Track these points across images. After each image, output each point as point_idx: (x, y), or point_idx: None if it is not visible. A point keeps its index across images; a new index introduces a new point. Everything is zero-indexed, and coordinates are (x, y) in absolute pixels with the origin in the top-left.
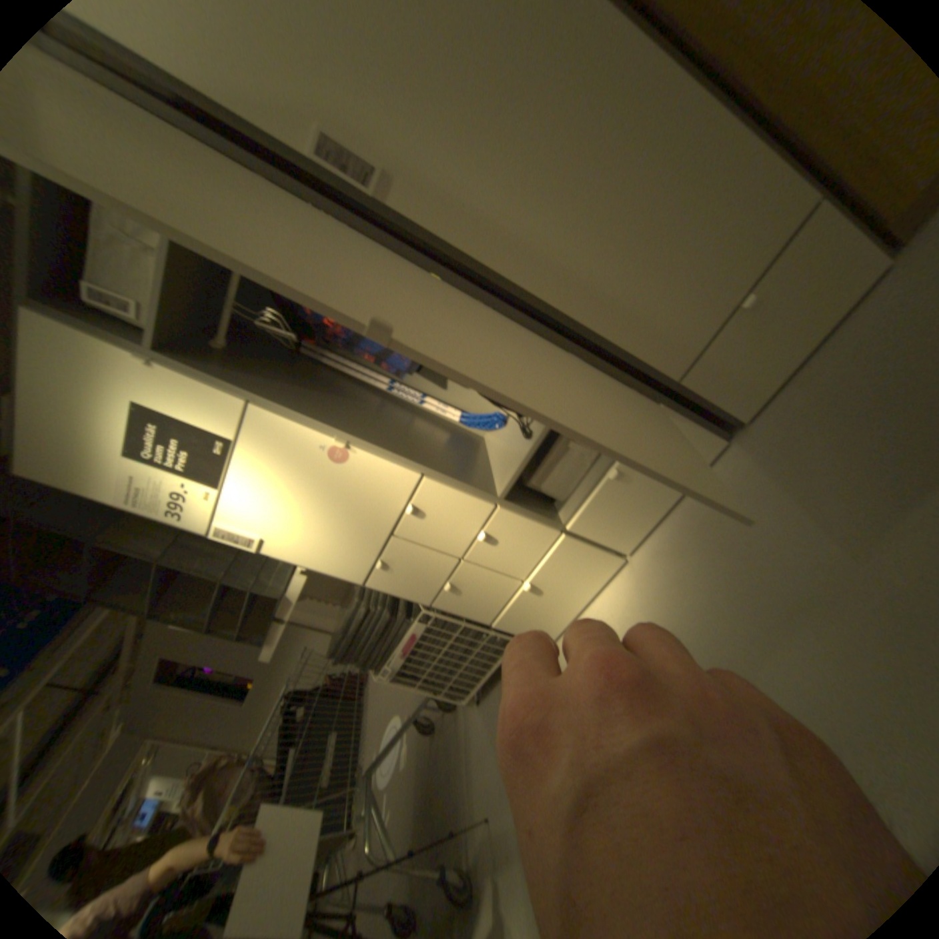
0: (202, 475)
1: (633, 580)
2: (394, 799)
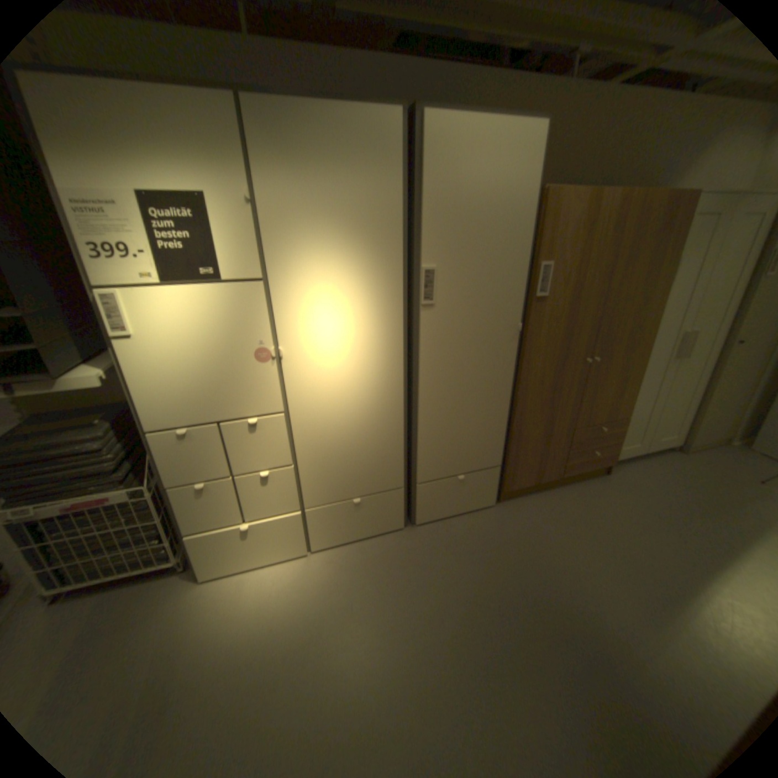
0: (166, 266)
1: (302, 569)
2: None
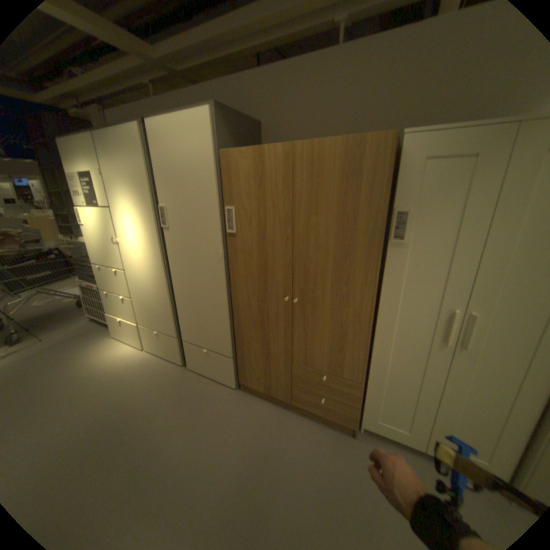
0: (87, 200)
1: (134, 354)
2: (50, 303)
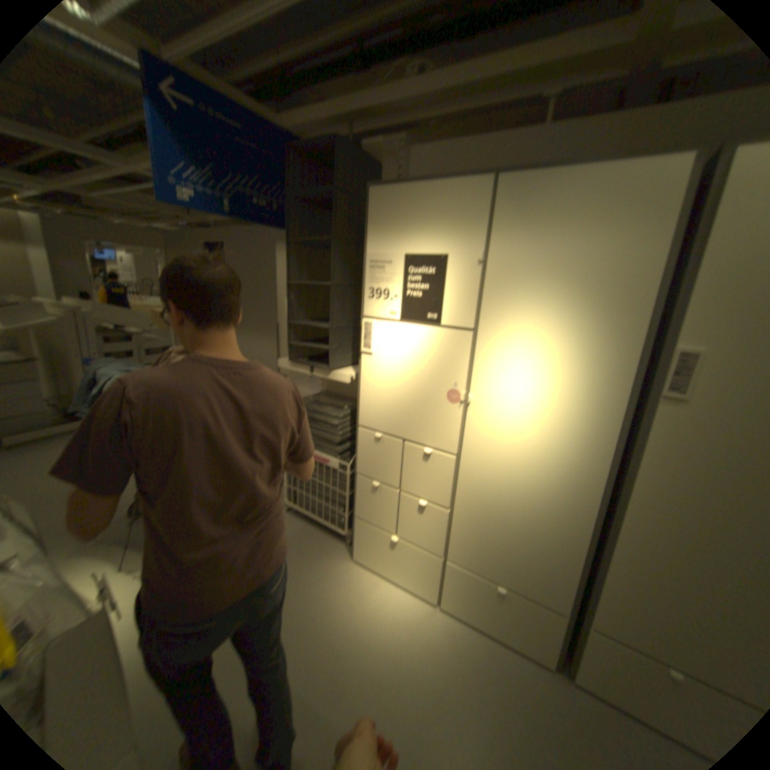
0: (406, 309)
1: (423, 619)
2: None
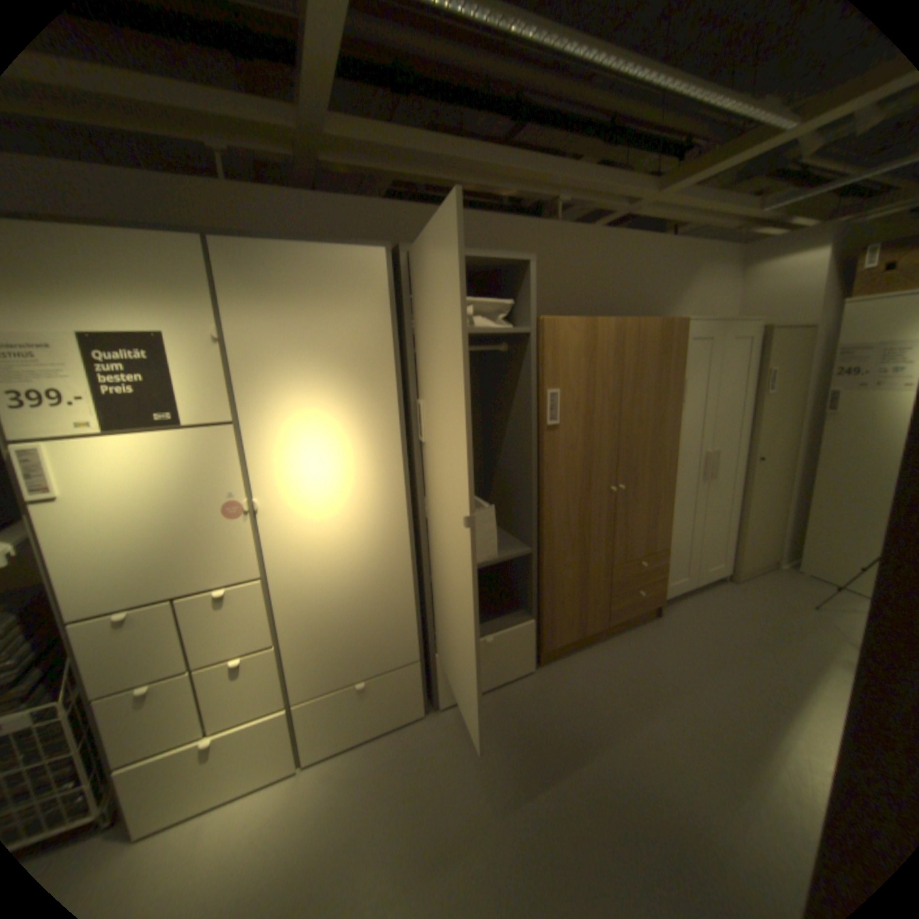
0: (109, 412)
1: (287, 795)
2: None
